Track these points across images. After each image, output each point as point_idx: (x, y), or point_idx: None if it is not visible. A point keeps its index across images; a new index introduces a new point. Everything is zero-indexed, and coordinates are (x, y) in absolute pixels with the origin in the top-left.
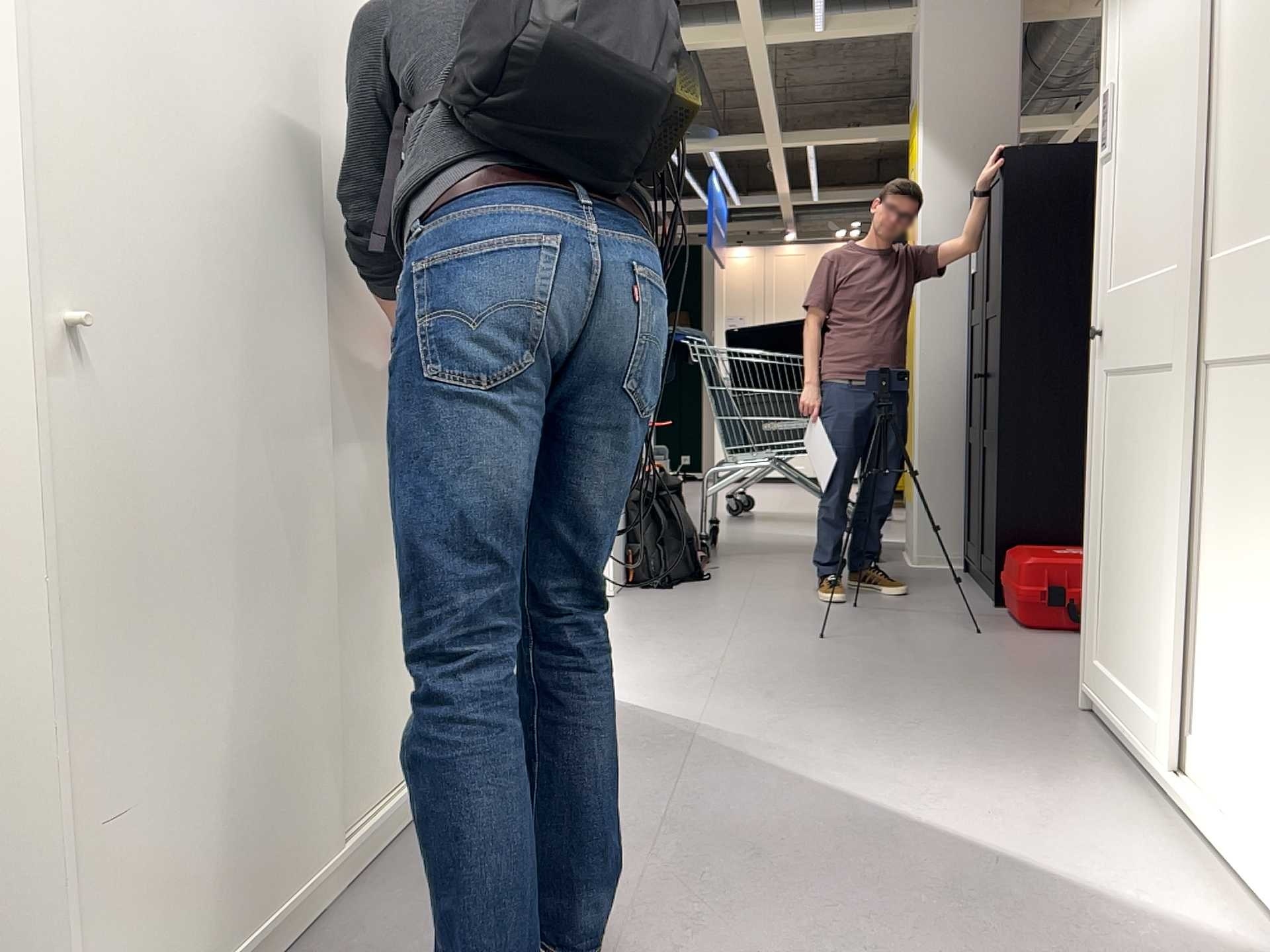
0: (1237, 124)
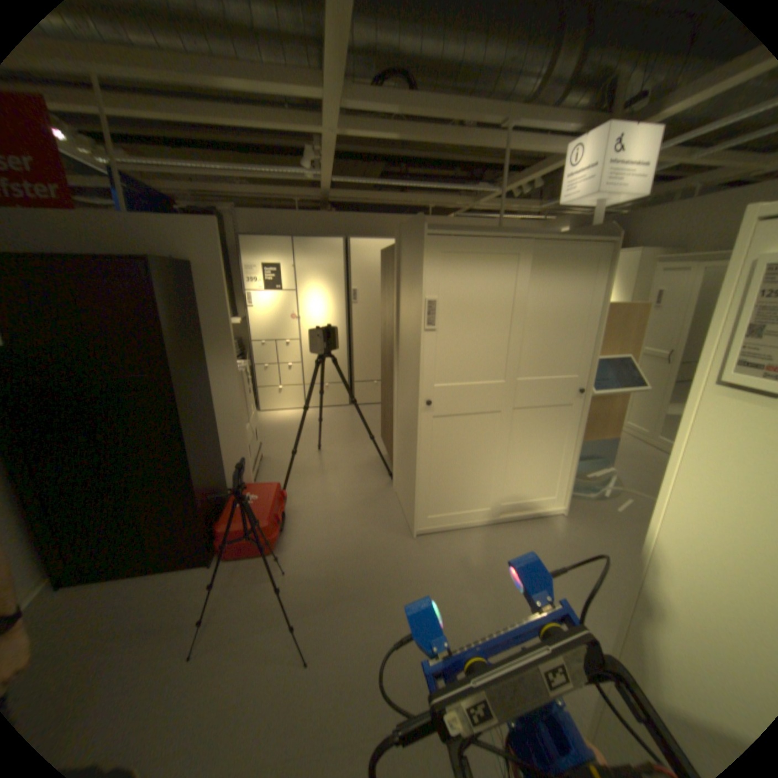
0: (538, 344)
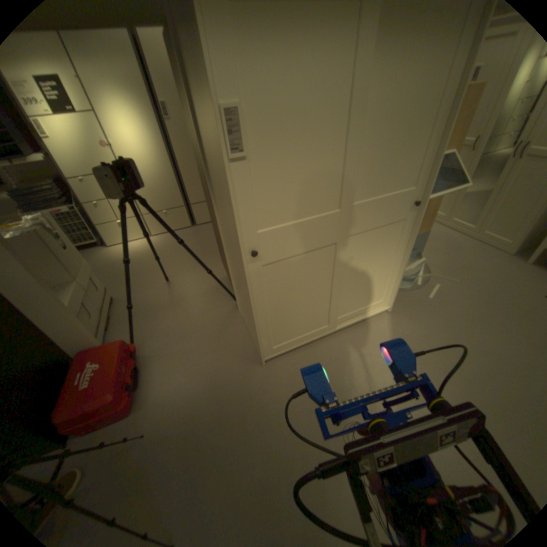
0: (377, 155)
